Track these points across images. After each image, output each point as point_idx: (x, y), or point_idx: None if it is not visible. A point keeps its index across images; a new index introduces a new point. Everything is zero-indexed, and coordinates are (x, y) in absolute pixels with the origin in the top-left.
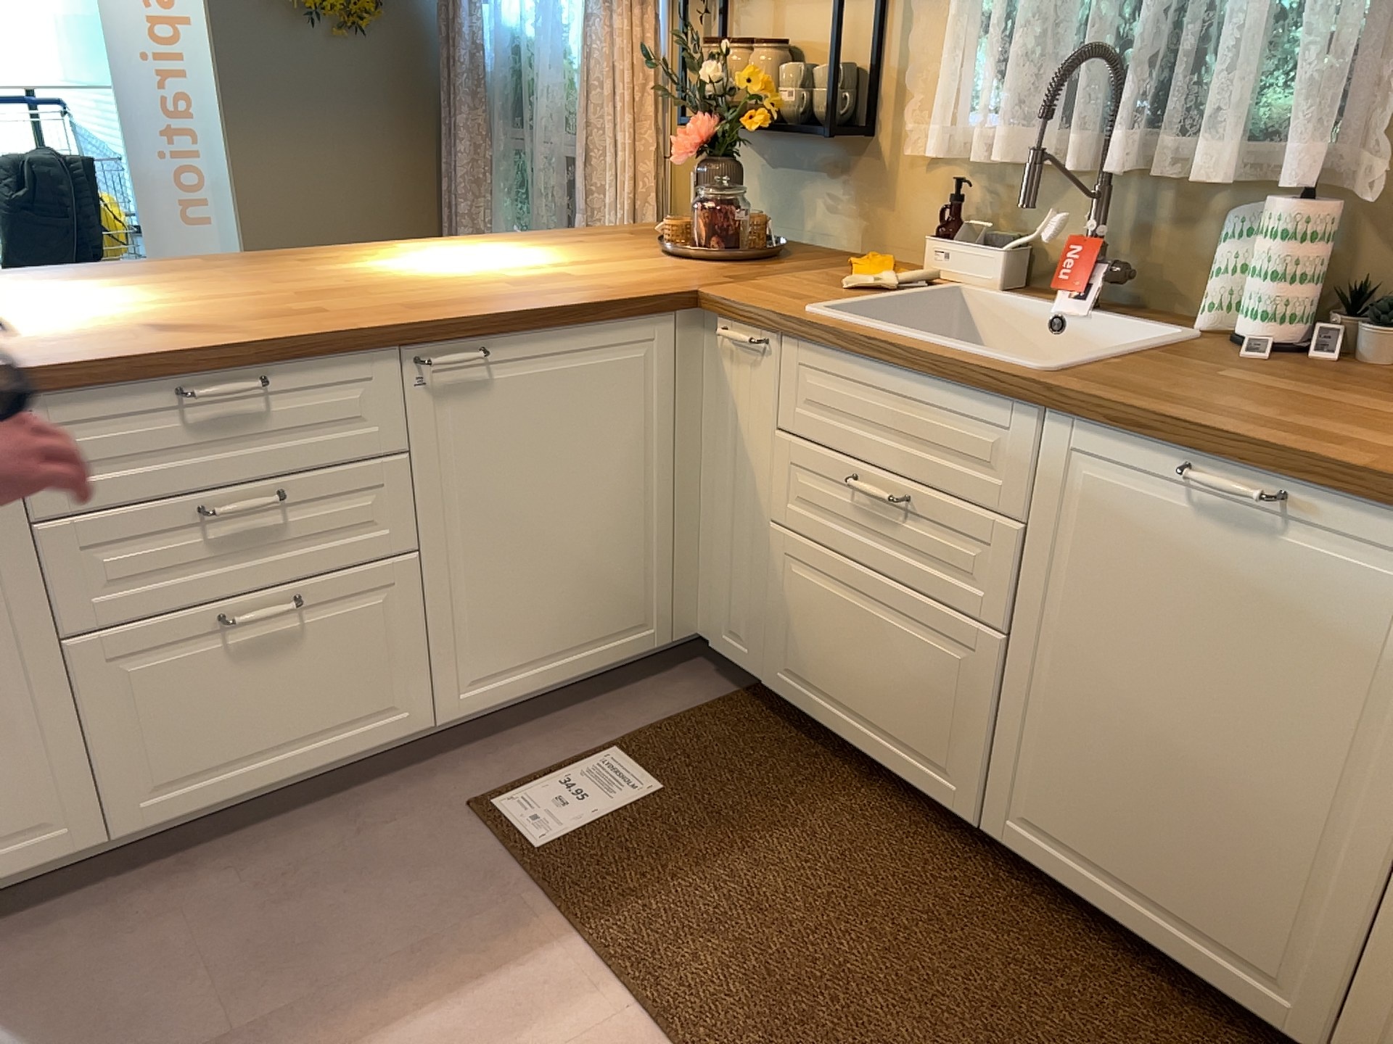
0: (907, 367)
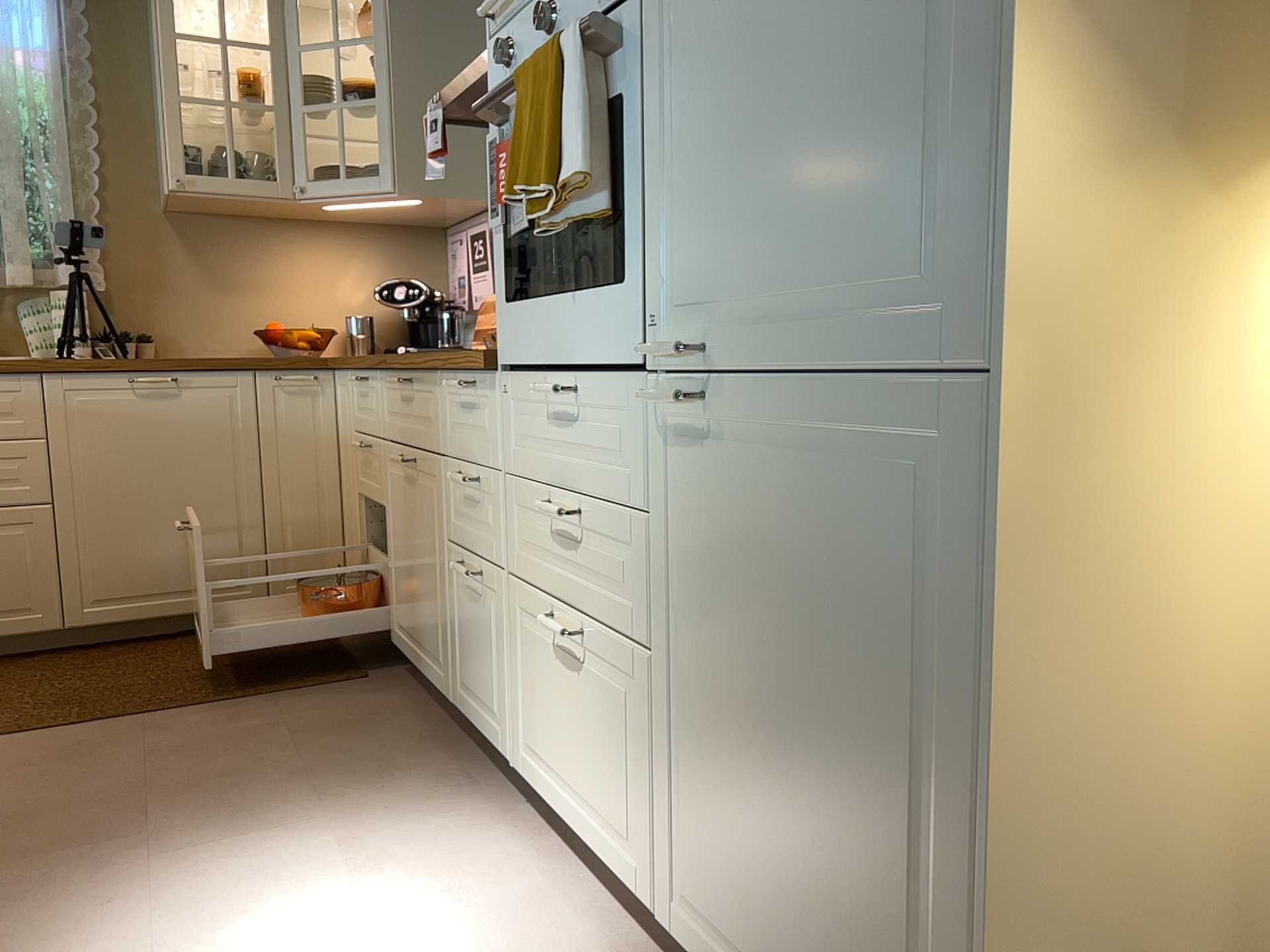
0: None
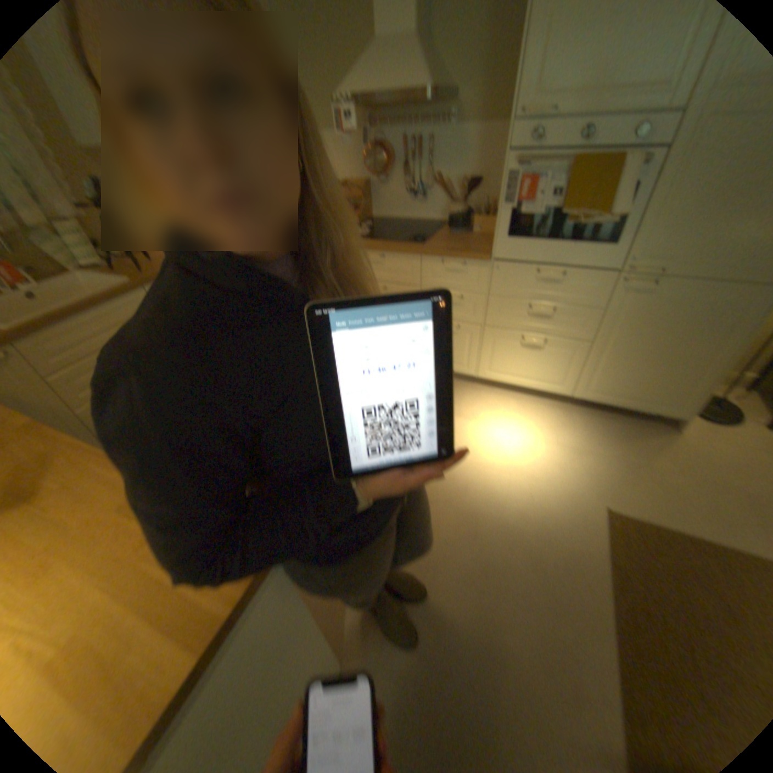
0: (96, 310)
